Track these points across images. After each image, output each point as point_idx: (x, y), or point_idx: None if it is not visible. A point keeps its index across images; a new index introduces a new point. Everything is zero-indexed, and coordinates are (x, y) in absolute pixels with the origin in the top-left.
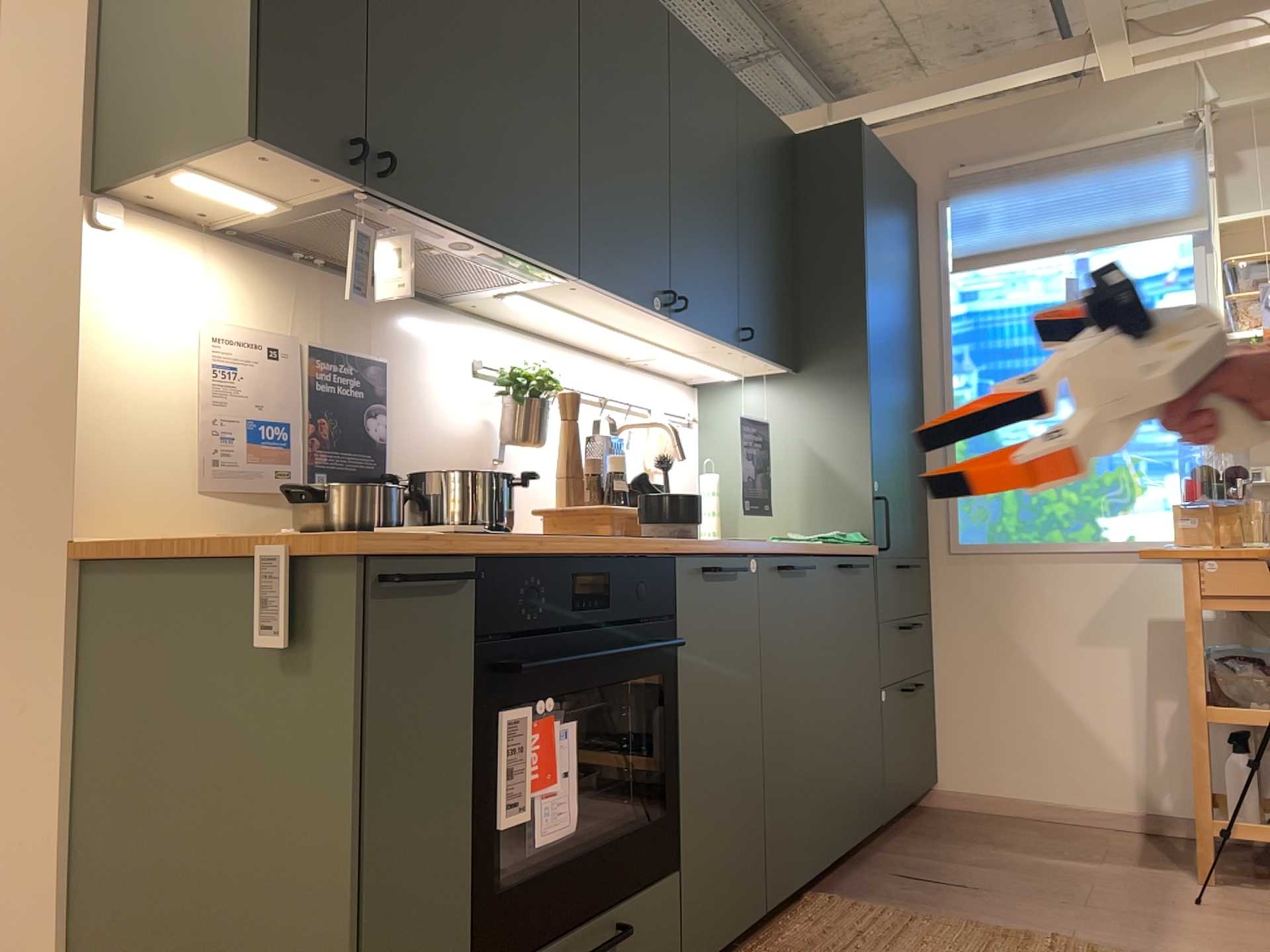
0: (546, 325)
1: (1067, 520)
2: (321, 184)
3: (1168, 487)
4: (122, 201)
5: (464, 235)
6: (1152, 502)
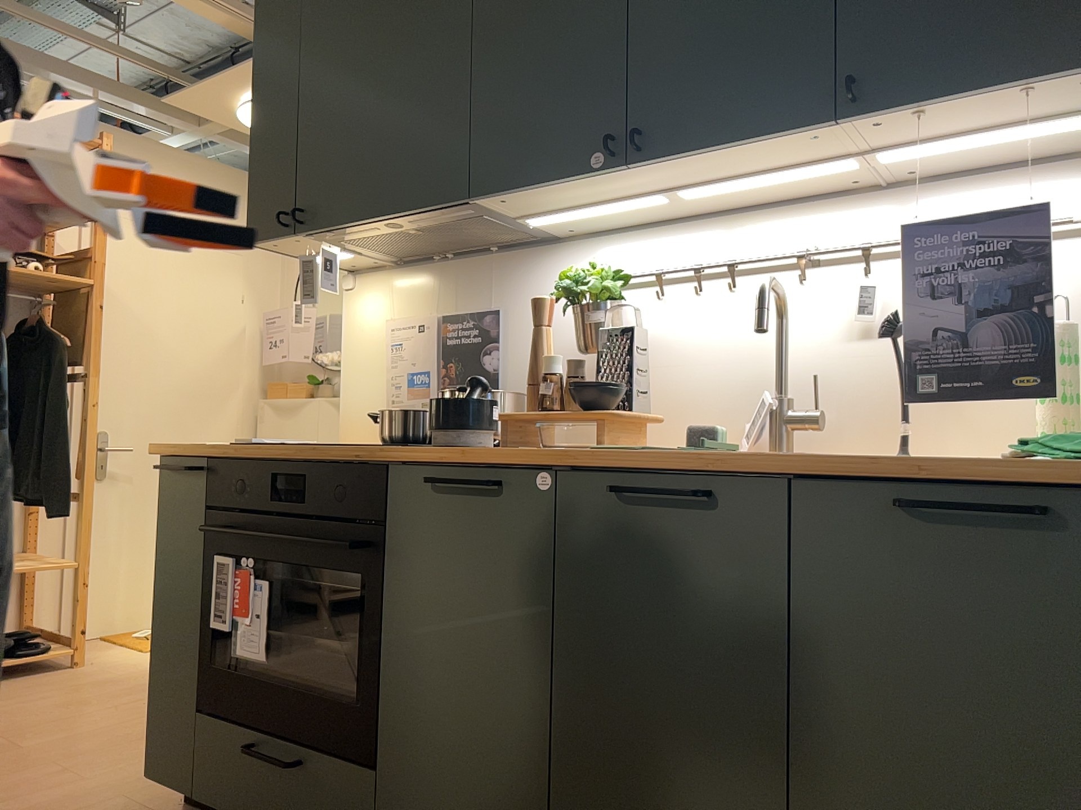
0: (663, 211)
1: None
2: (305, 240)
3: None
4: (358, 271)
5: (371, 222)
6: None
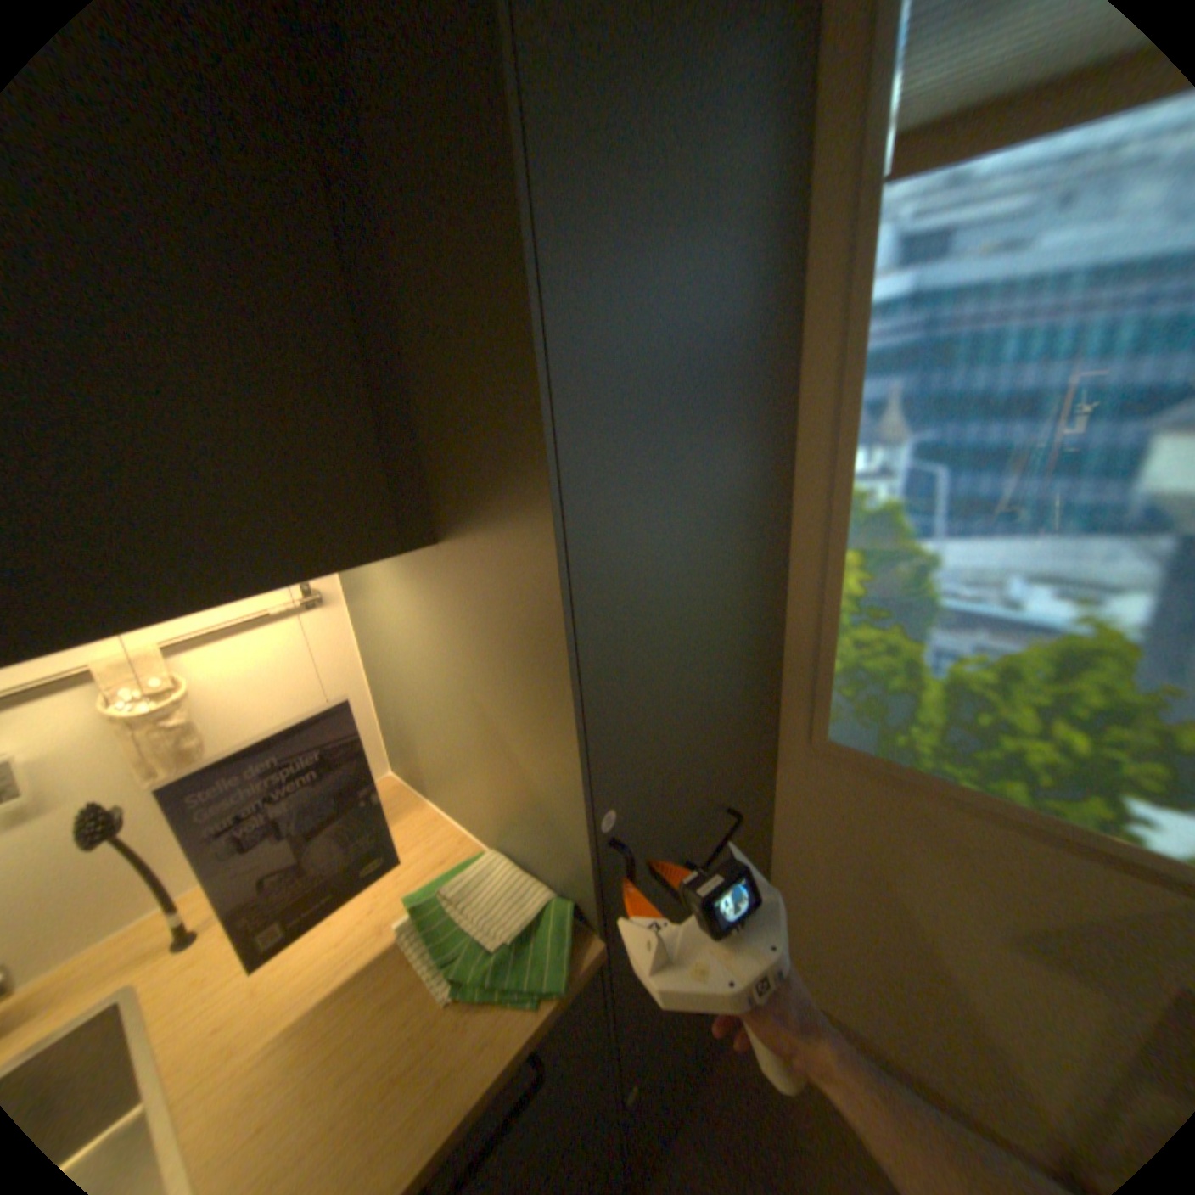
0: None
1: (1053, 776)
2: None
3: None
4: None
5: None
6: None
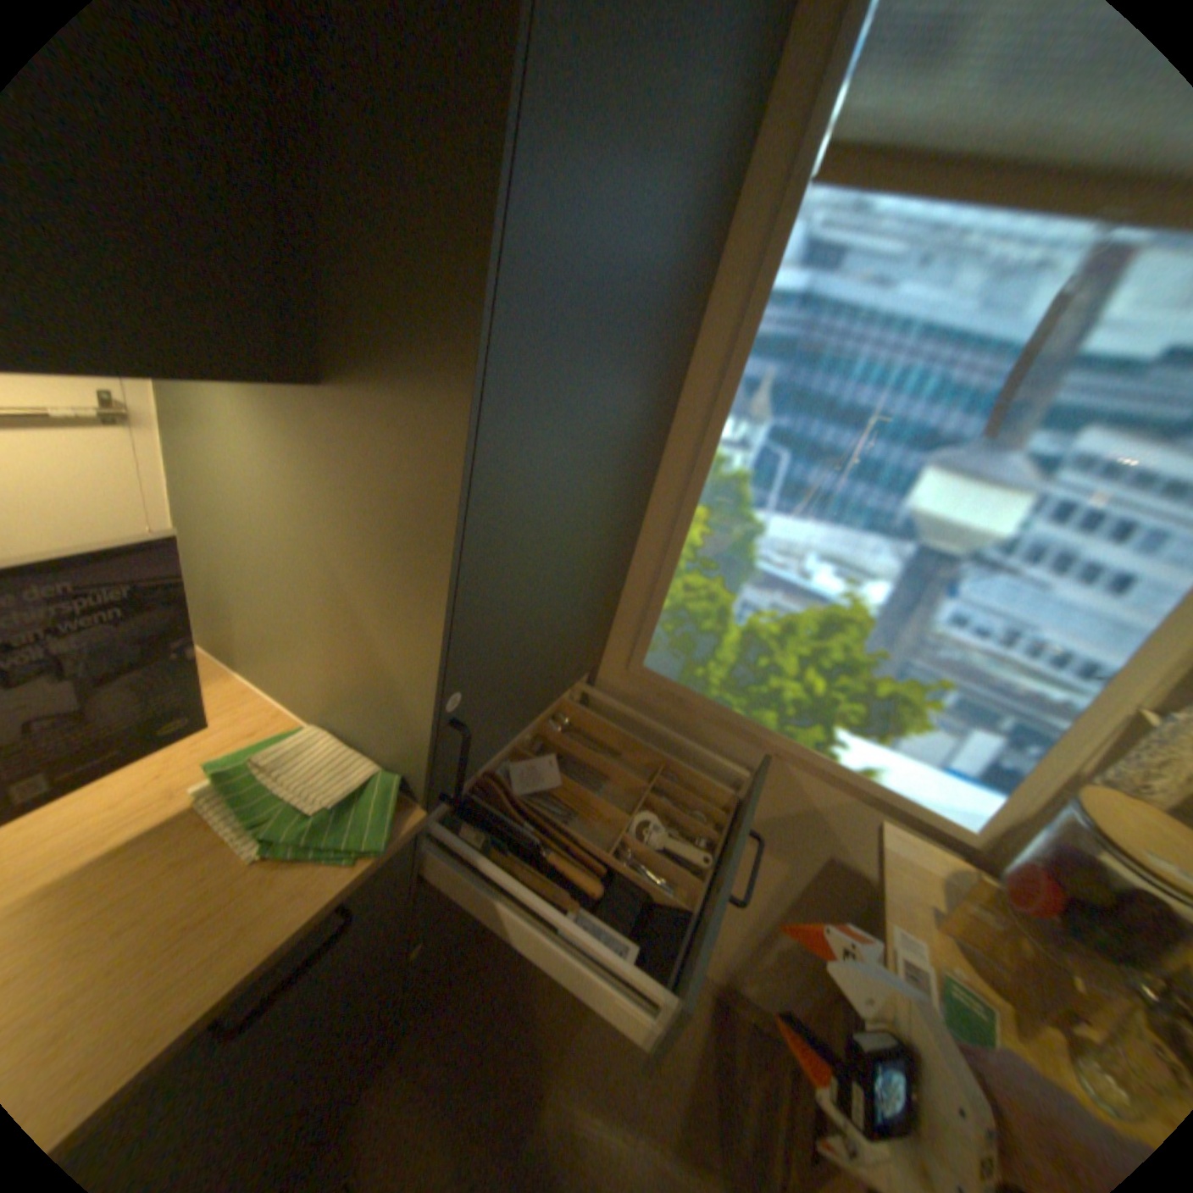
0: None
1: (796, 709)
2: None
3: (973, 745)
4: None
5: None
6: (931, 751)
